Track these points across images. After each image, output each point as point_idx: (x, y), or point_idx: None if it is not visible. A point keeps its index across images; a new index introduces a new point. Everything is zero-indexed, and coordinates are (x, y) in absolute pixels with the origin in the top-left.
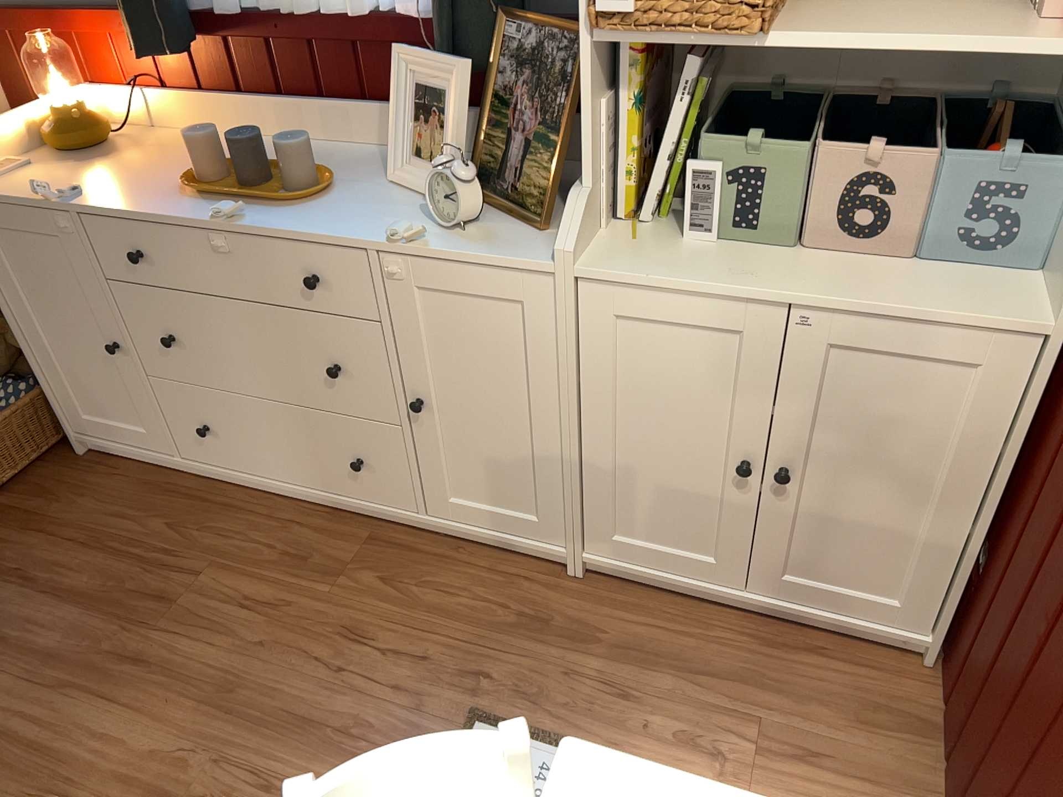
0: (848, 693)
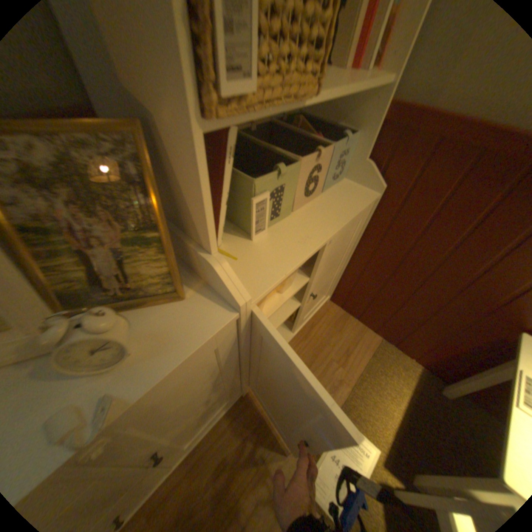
0: (332, 328)
